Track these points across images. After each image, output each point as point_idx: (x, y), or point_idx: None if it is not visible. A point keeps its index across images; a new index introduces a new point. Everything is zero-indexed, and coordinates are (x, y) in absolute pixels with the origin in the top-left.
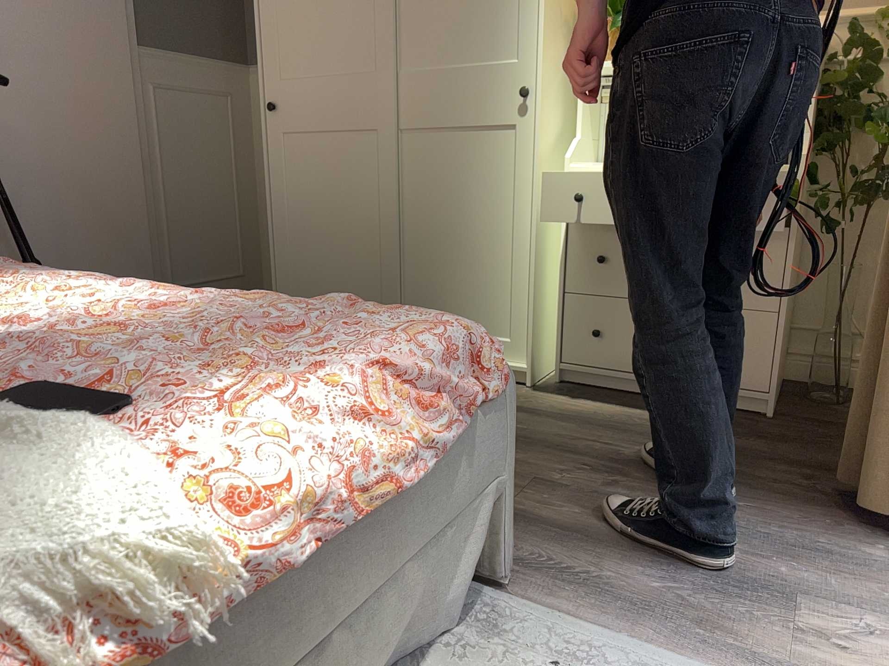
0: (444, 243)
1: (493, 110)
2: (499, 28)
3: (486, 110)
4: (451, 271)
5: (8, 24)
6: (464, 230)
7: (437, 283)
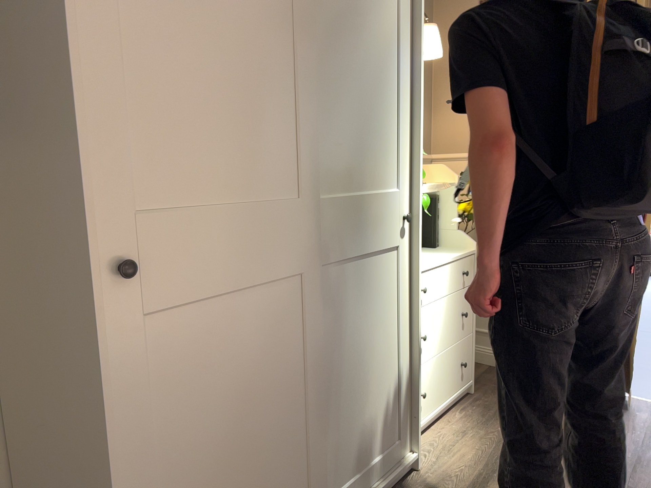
0: (353, 380)
1: (388, 233)
2: (388, 158)
3: (383, 234)
4: (359, 407)
5: None
6: (368, 357)
7: (349, 428)
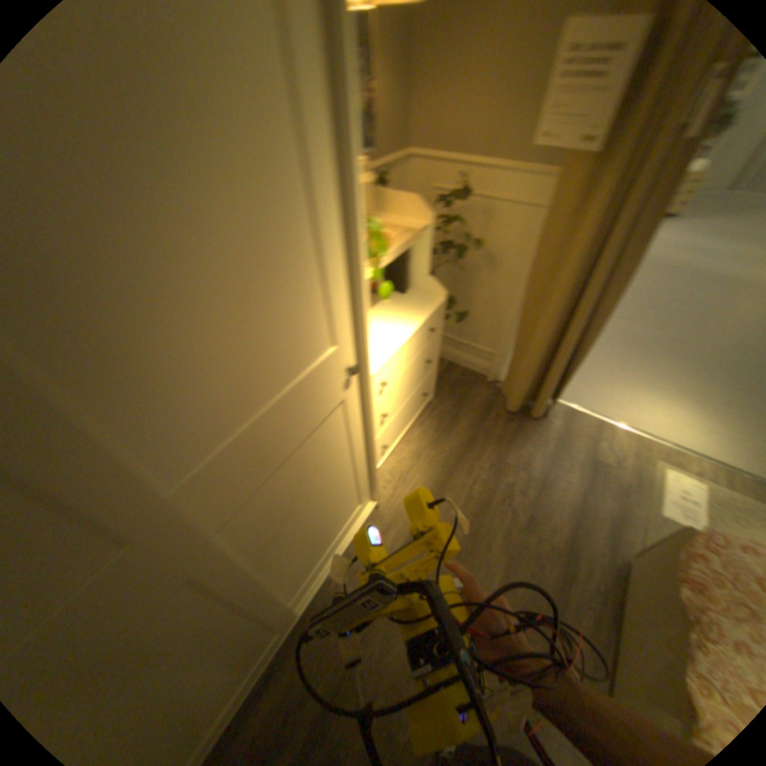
0: (304, 529)
1: (324, 404)
2: (309, 323)
3: (318, 410)
4: (315, 533)
5: None
6: (318, 502)
7: (306, 552)
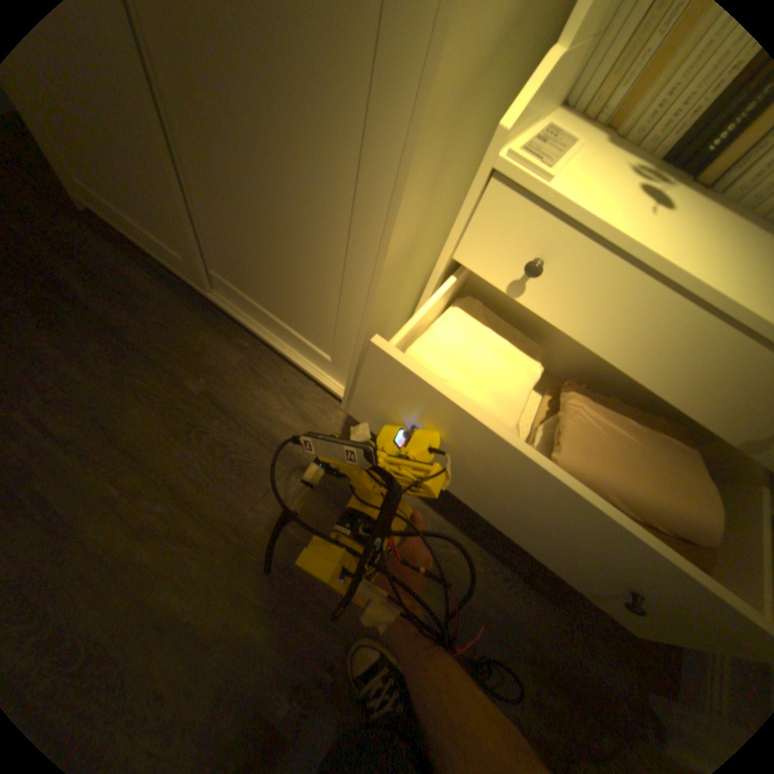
0: (240, 192)
1: None
2: None
3: None
4: (256, 242)
5: None
6: (268, 190)
7: (240, 246)
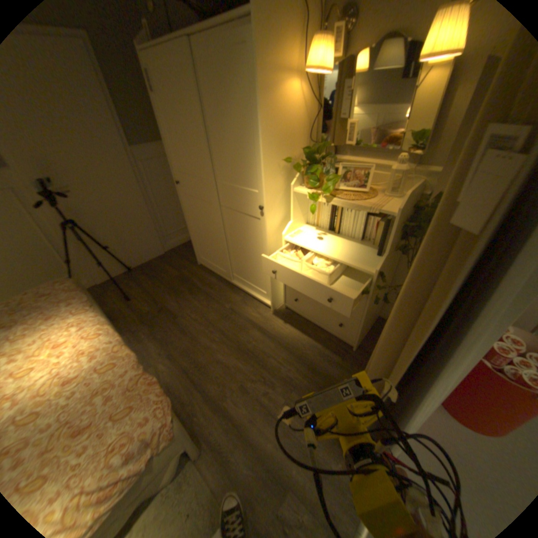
0: (242, 252)
1: (252, 209)
2: (250, 173)
3: (249, 208)
4: (245, 262)
5: (67, 157)
6: (247, 250)
7: (241, 264)
